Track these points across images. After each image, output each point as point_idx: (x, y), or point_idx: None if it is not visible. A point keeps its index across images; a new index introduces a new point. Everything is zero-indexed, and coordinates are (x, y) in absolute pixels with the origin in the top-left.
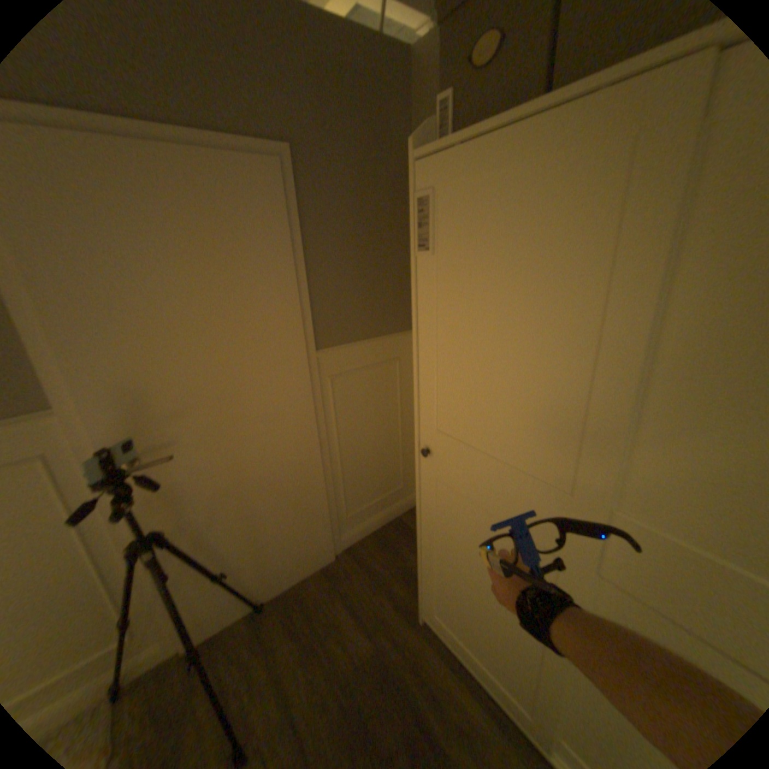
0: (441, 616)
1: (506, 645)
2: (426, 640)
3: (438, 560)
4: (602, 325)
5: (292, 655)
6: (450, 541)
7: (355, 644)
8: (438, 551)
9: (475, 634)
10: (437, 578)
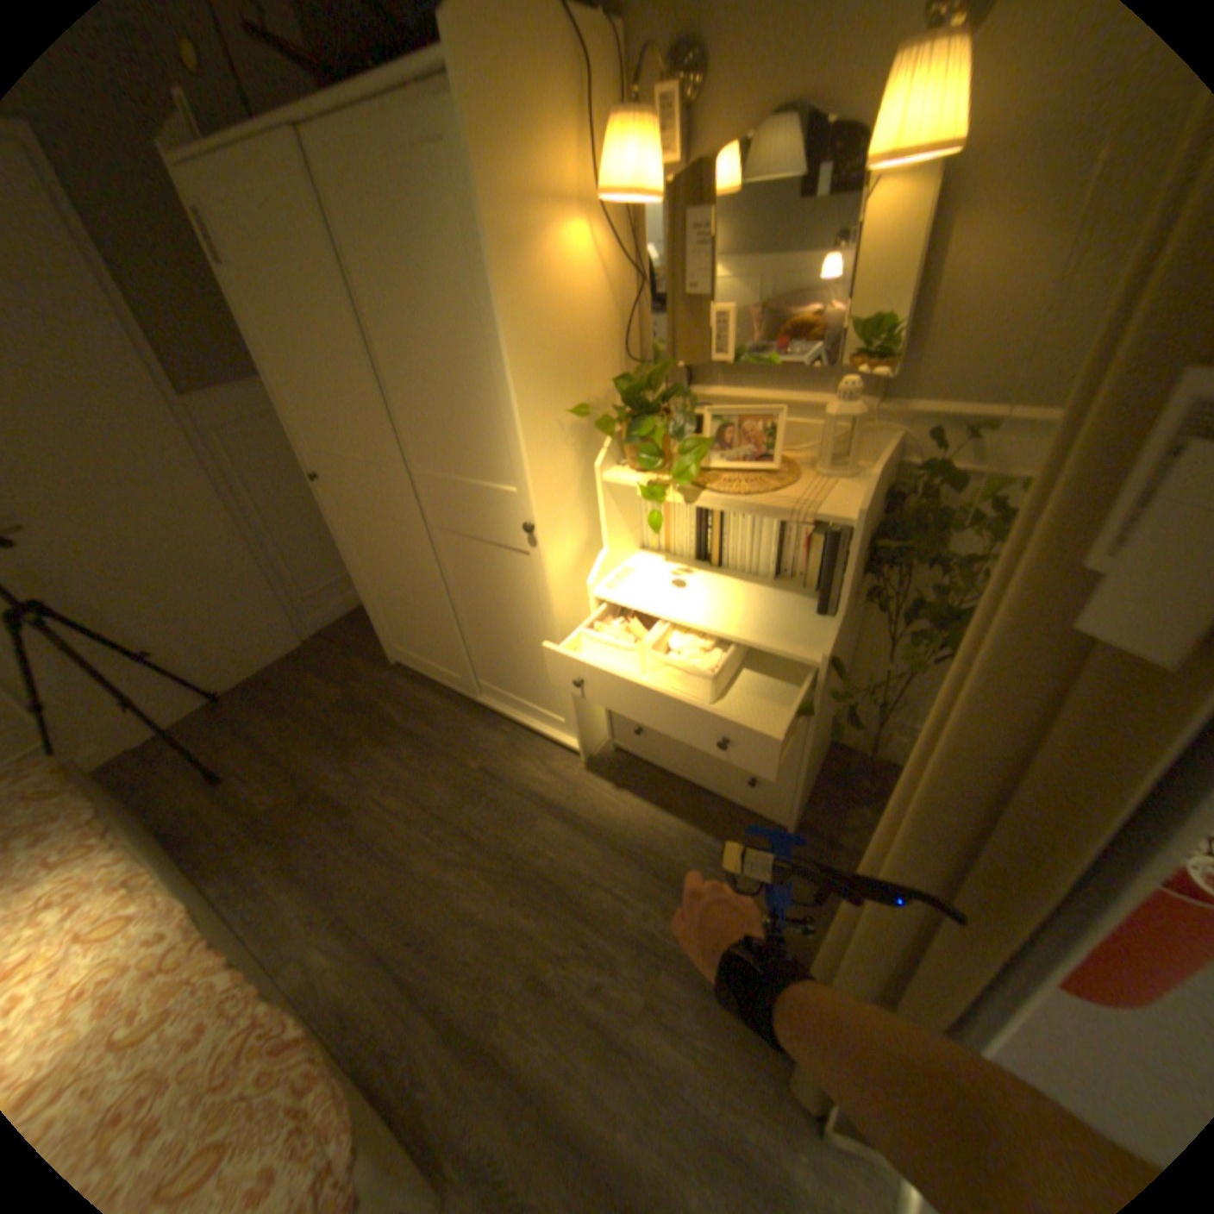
0: (397, 643)
1: (427, 628)
2: (396, 674)
3: (371, 588)
4: (338, 326)
5: (259, 718)
6: (368, 561)
7: (325, 695)
8: (367, 578)
9: (415, 638)
10: (379, 607)
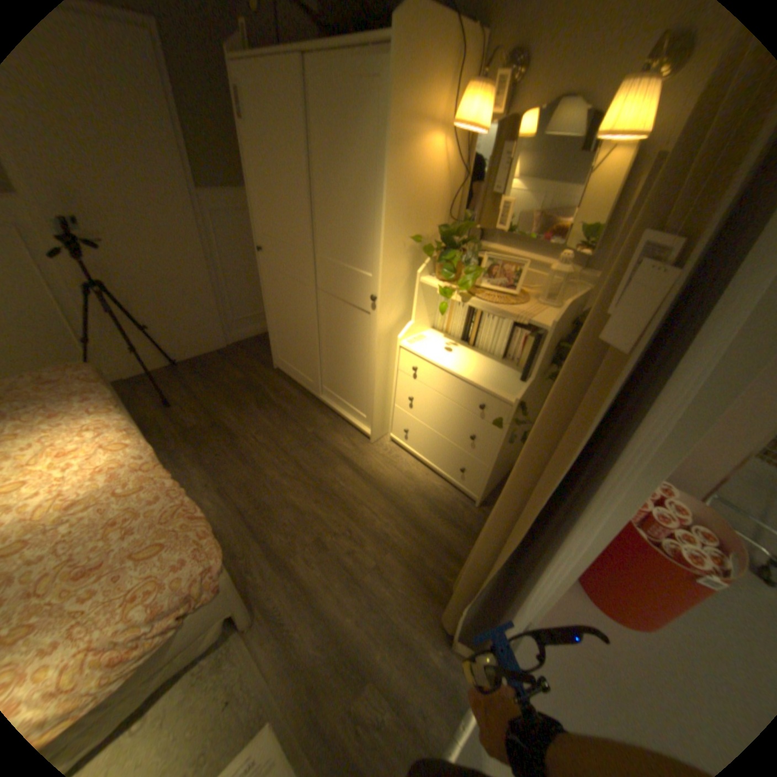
0: (282, 356)
1: (302, 349)
2: (277, 374)
3: (276, 320)
4: (297, 166)
5: (197, 380)
6: (278, 304)
7: (235, 376)
8: (275, 314)
9: (293, 354)
10: (277, 332)
